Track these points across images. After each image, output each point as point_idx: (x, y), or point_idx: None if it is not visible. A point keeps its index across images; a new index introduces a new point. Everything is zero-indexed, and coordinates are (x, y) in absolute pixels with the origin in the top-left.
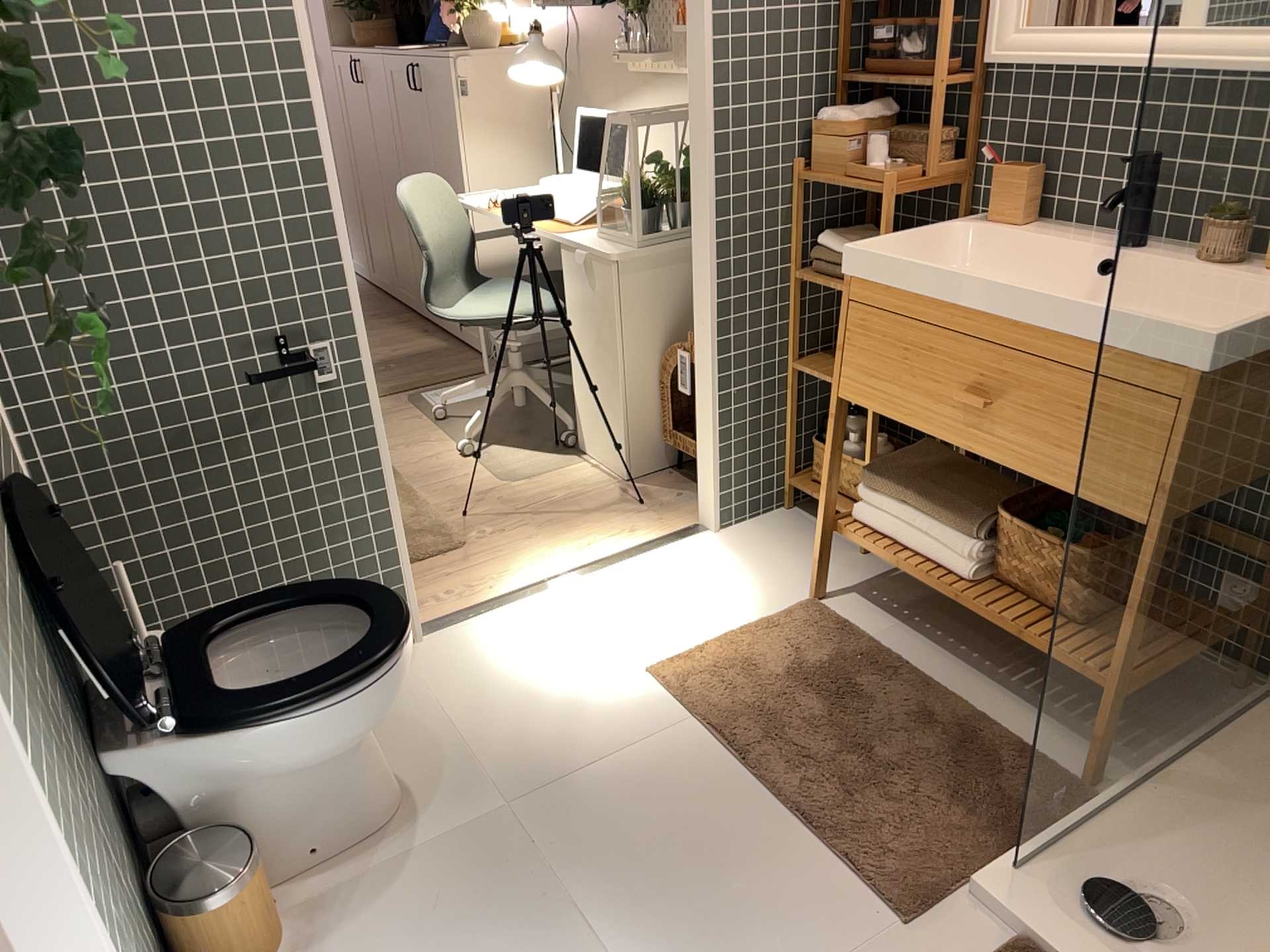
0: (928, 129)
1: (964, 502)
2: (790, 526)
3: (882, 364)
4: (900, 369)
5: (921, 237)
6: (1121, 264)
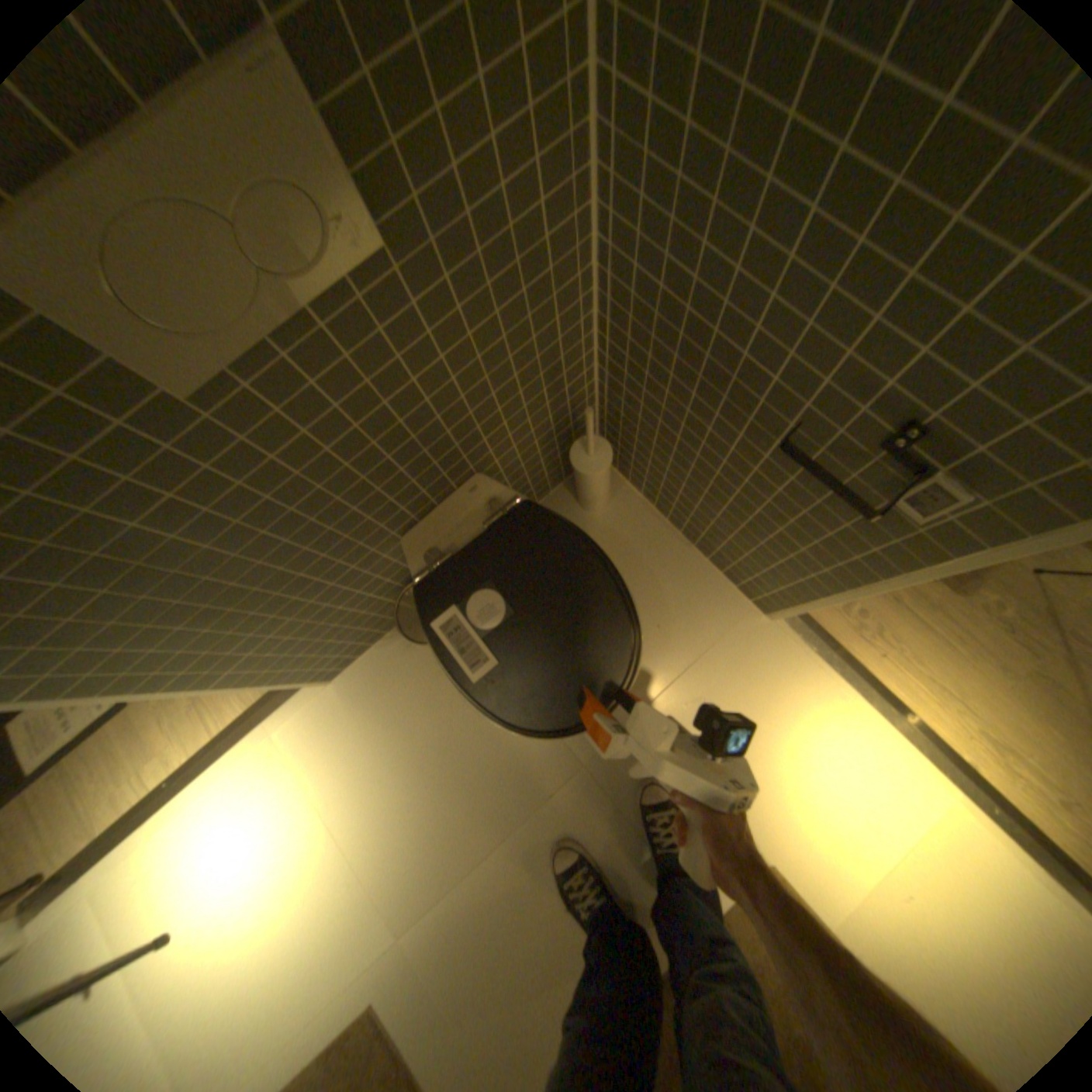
0: None
1: None
2: None
3: None
4: None
5: None
6: None
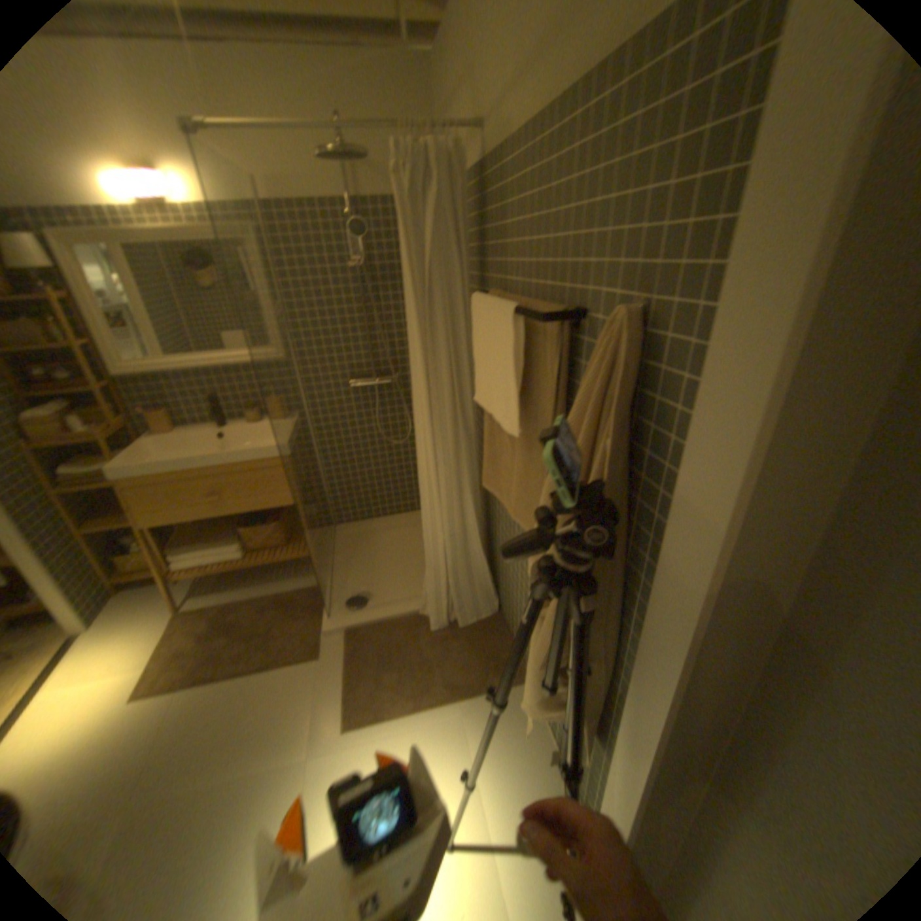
0: (91, 404)
1: (216, 535)
2: (126, 599)
3: (149, 505)
4: (160, 503)
5: (132, 450)
6: (226, 431)
